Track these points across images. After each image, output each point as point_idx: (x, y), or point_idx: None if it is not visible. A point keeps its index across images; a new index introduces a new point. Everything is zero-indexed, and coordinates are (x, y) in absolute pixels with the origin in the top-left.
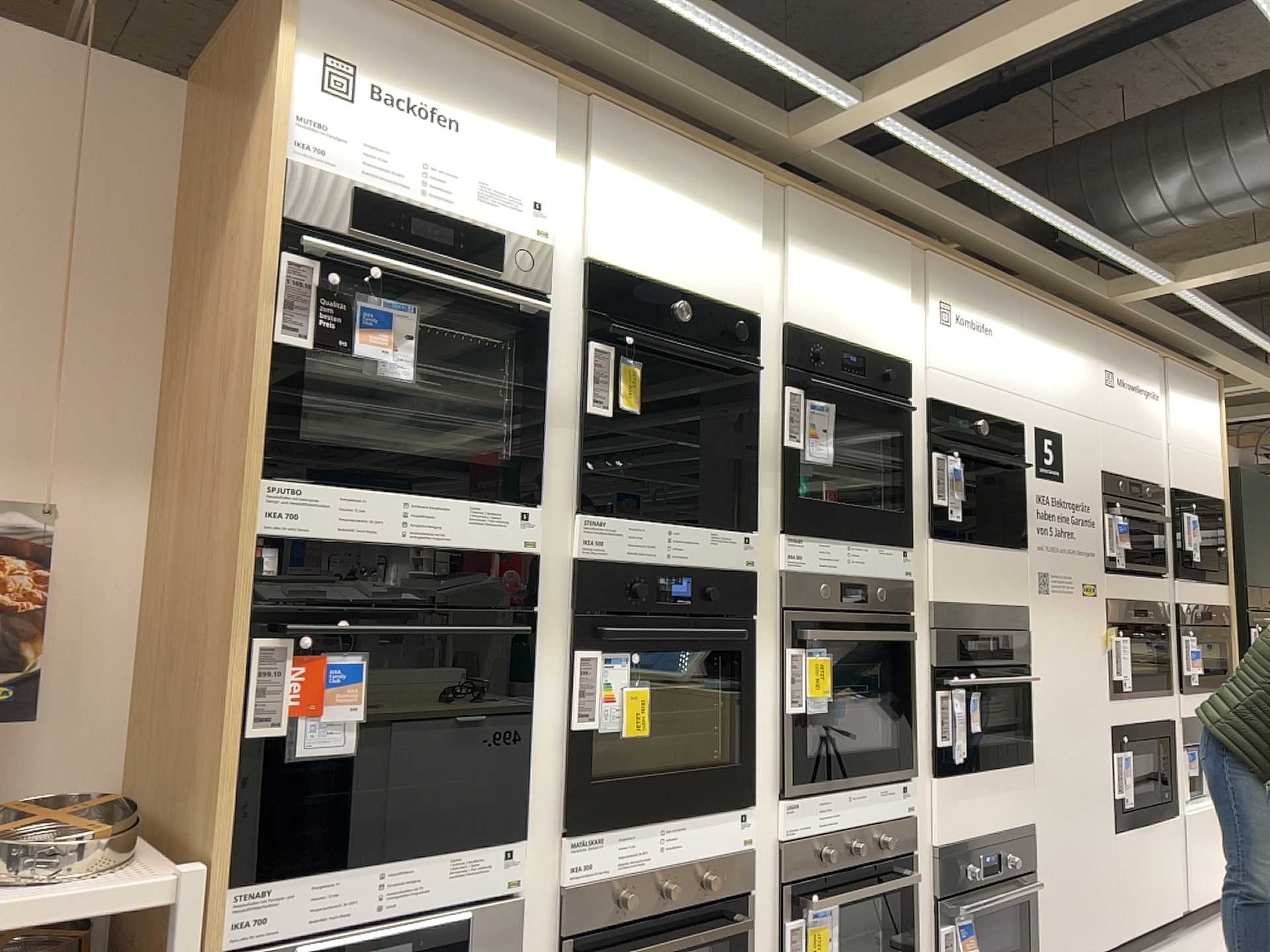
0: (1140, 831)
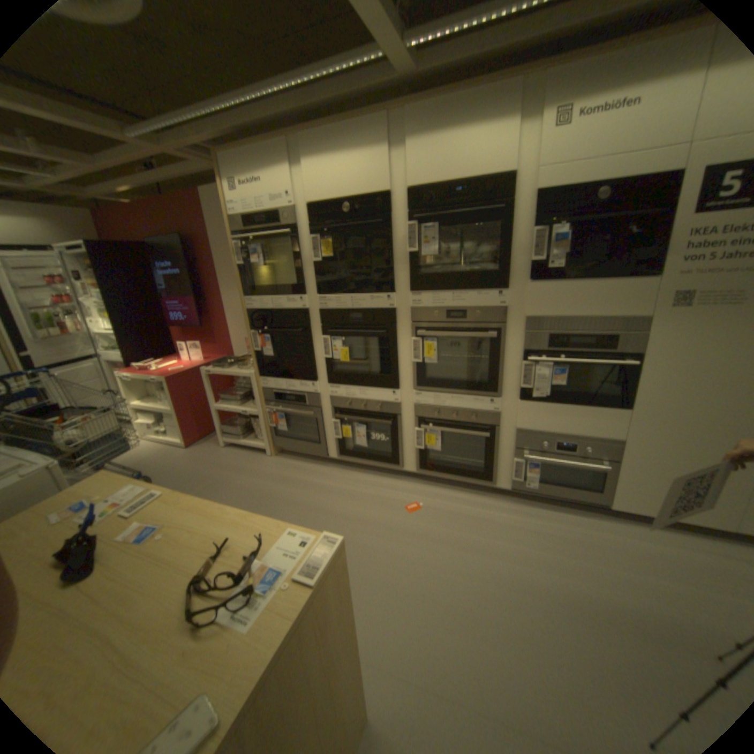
0: None
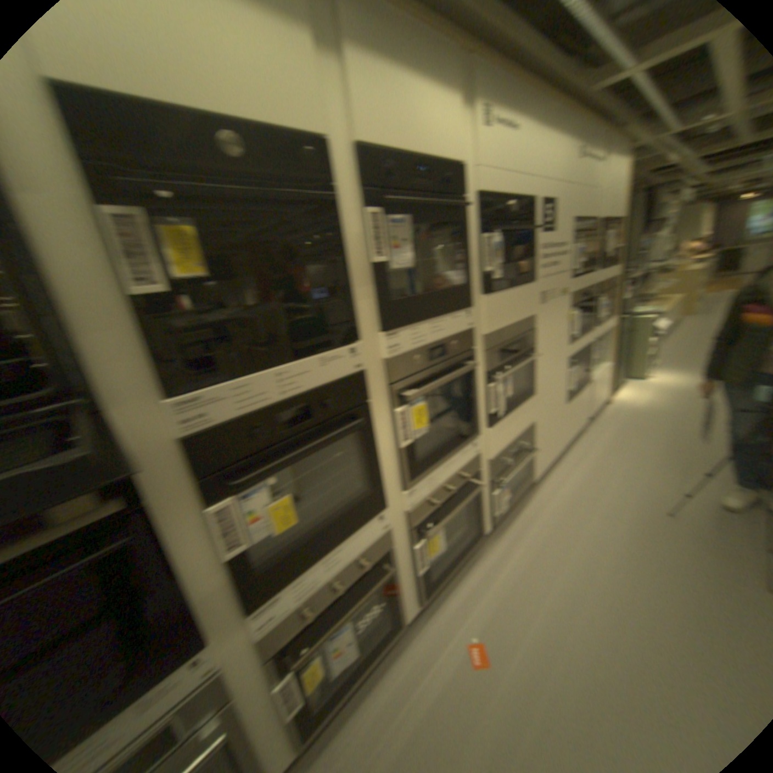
0: (582, 402)
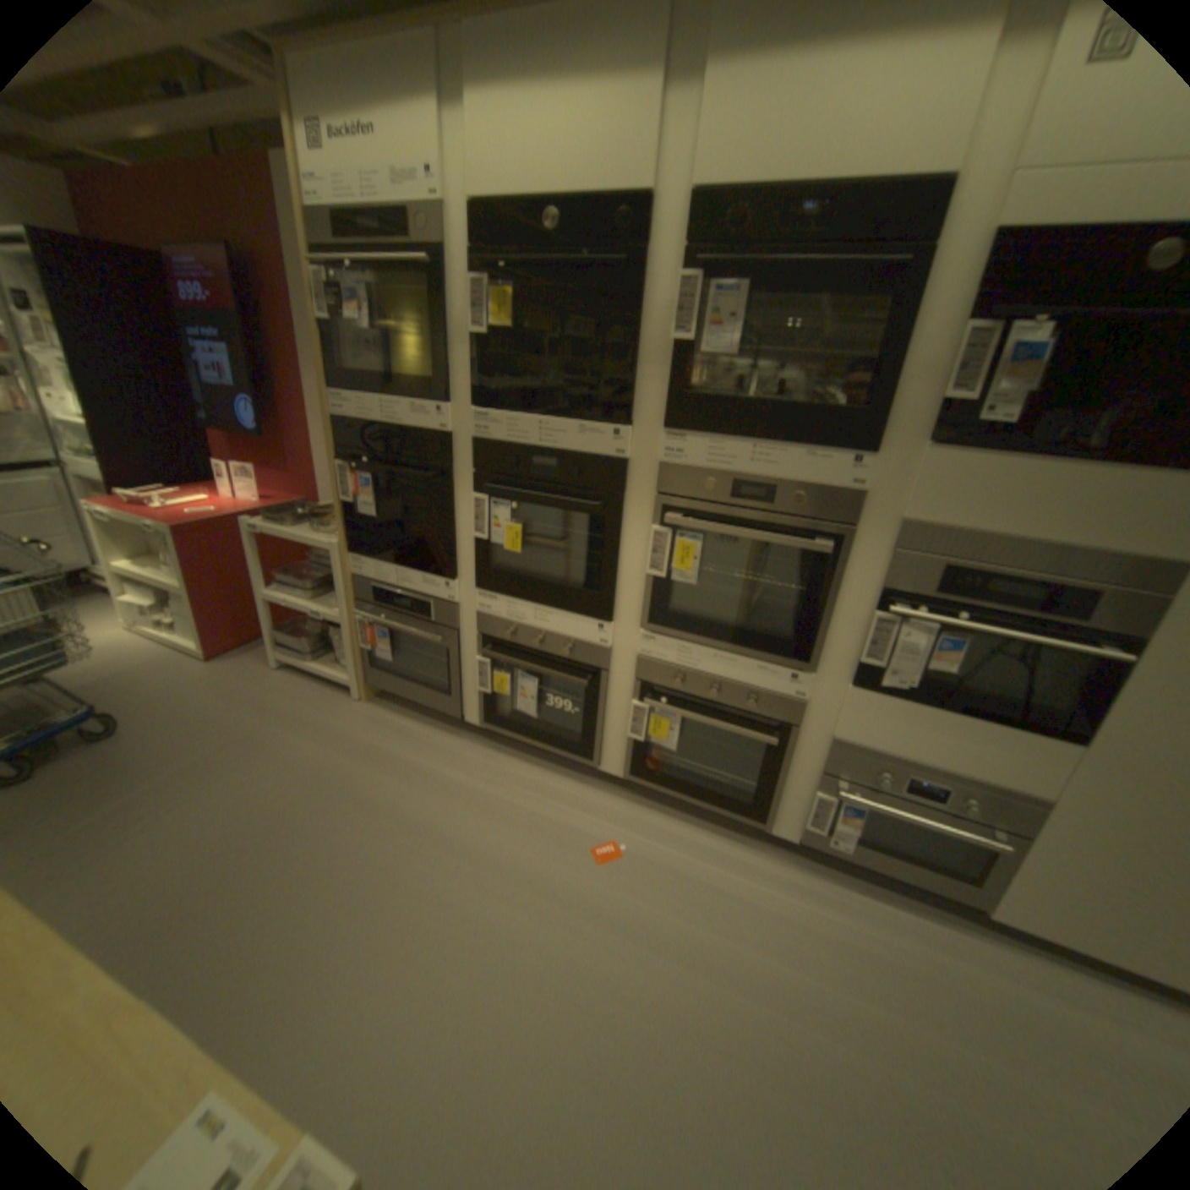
0: None
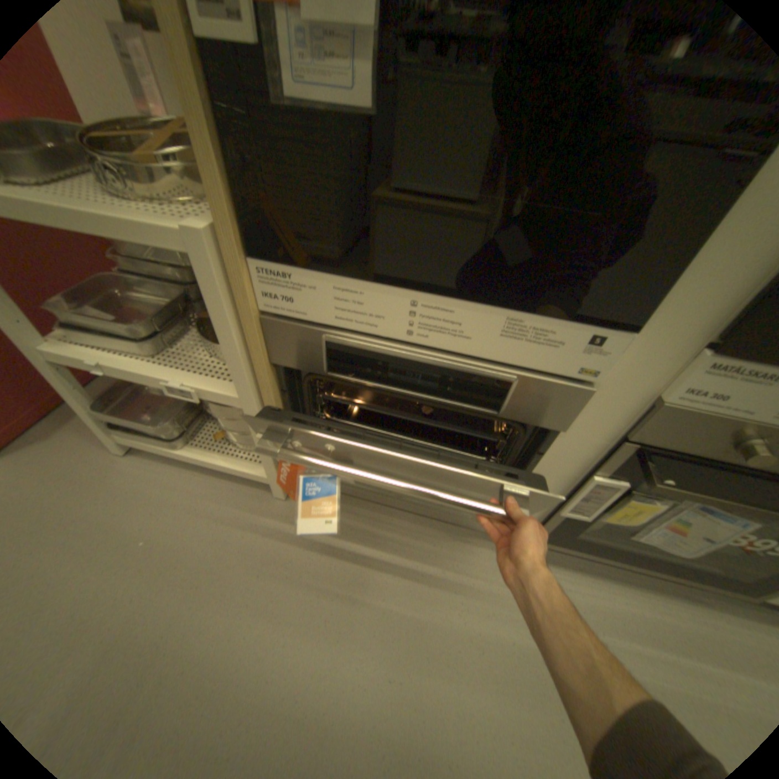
0: None
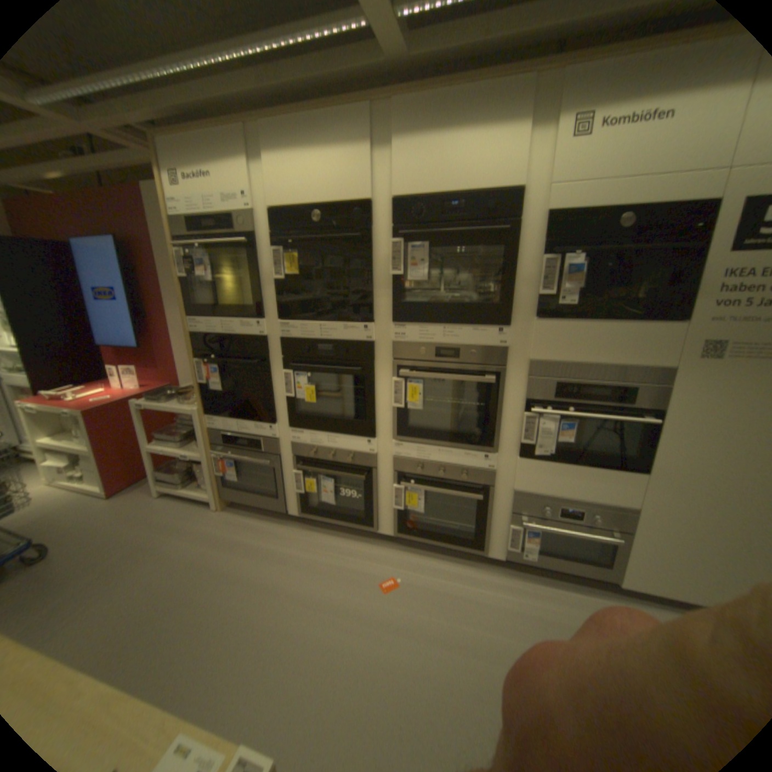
0: None
